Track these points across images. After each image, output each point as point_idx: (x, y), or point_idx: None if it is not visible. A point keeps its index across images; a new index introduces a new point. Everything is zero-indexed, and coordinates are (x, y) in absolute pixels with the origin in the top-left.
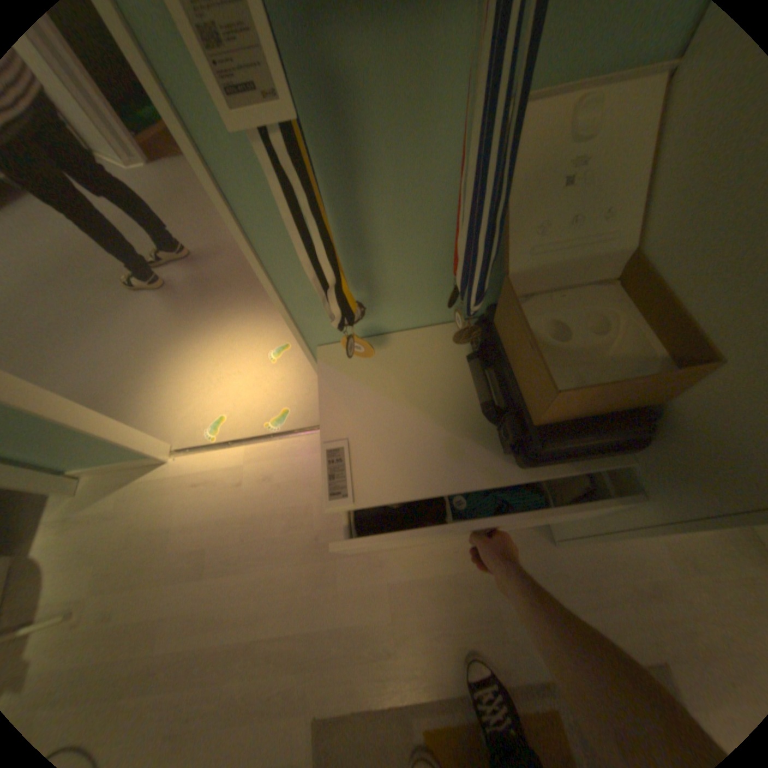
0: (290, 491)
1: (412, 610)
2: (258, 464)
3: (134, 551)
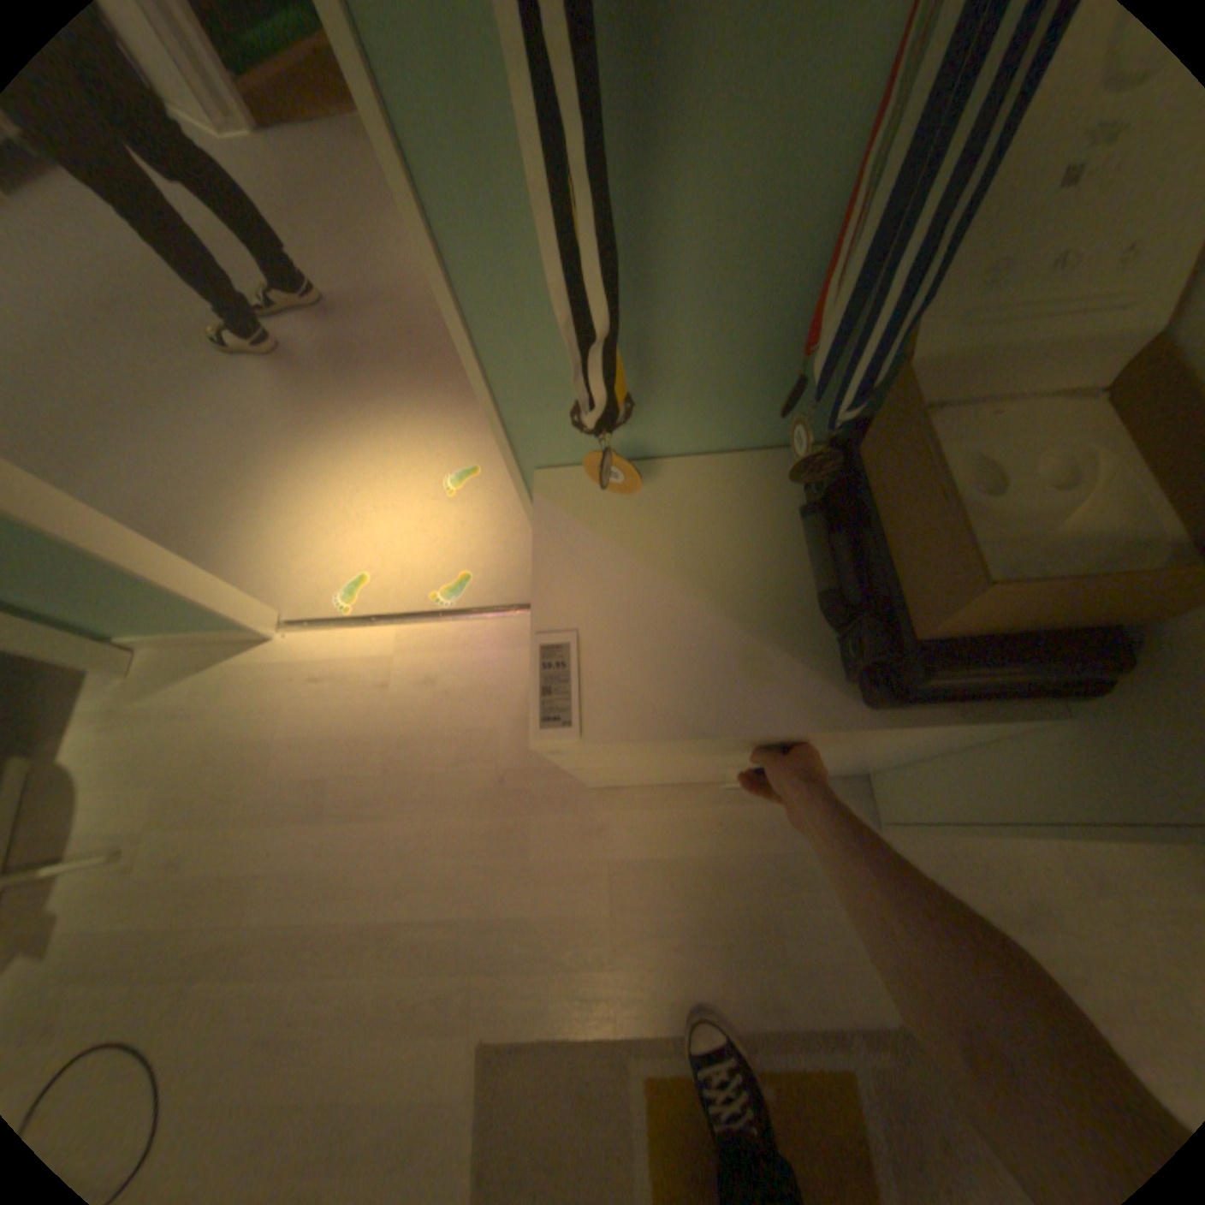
0: (464, 704)
1: (643, 904)
2: (416, 656)
3: (216, 770)
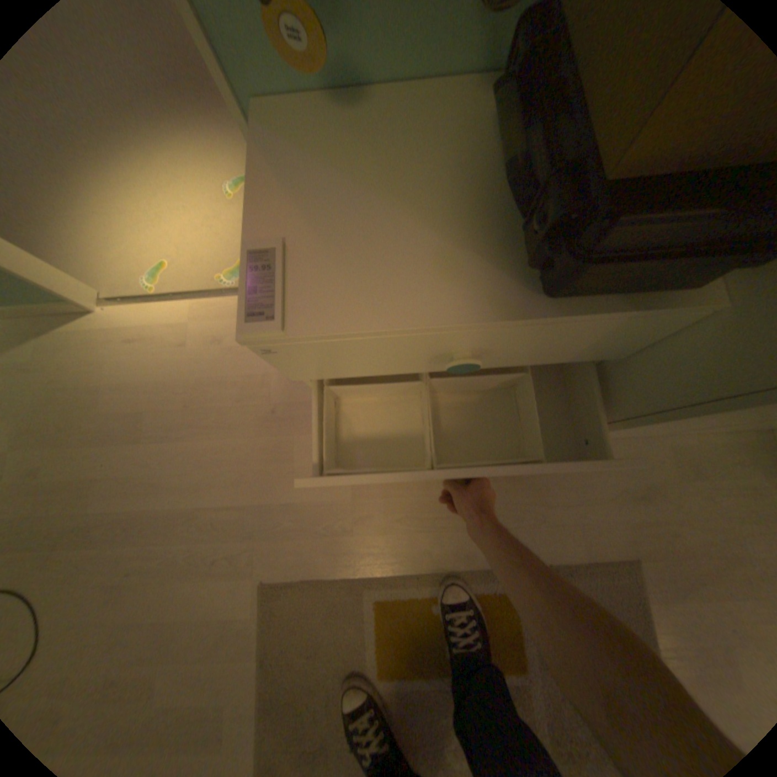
0: (243, 357)
1: (375, 492)
2: (206, 323)
3: (58, 408)
